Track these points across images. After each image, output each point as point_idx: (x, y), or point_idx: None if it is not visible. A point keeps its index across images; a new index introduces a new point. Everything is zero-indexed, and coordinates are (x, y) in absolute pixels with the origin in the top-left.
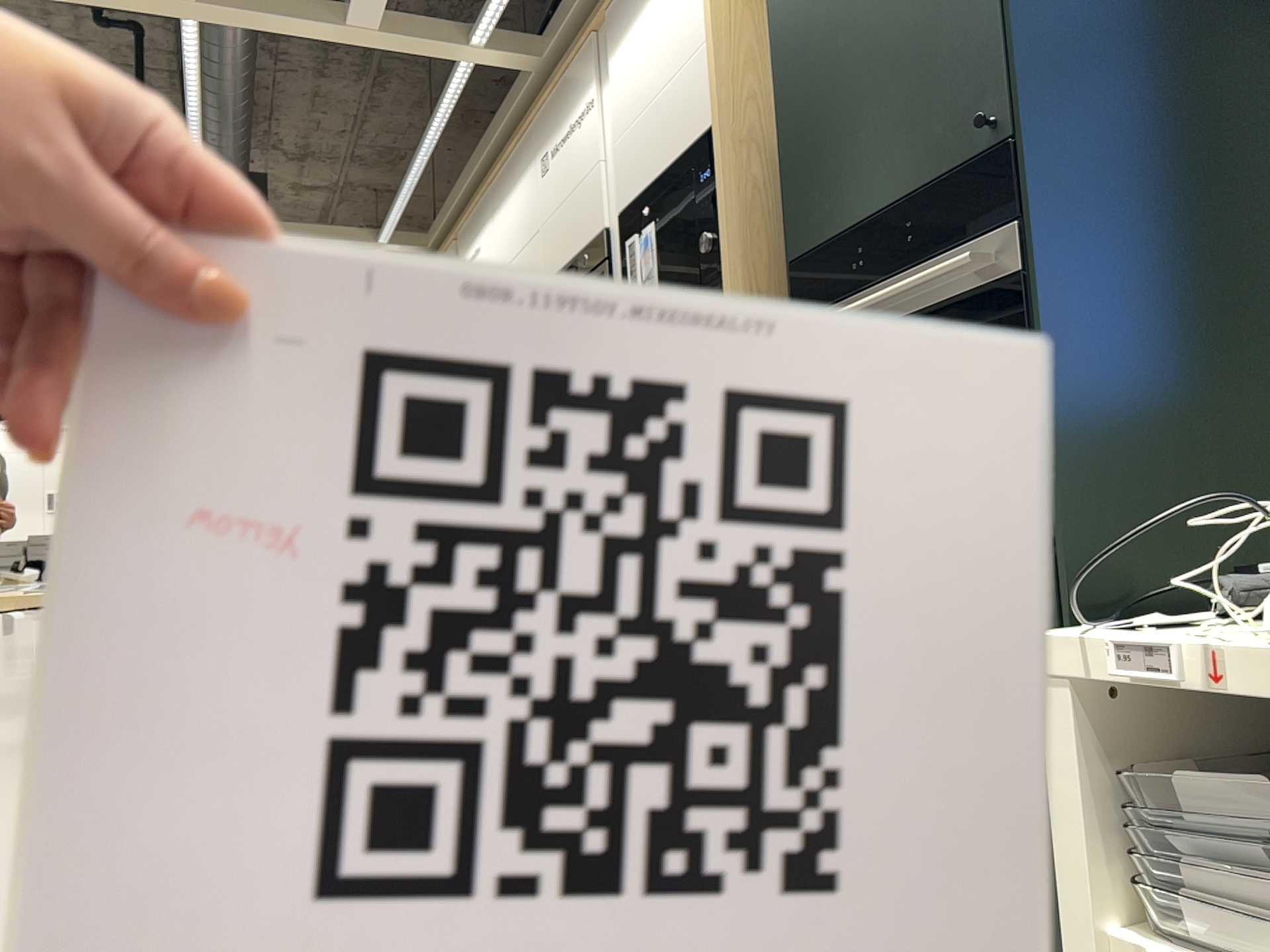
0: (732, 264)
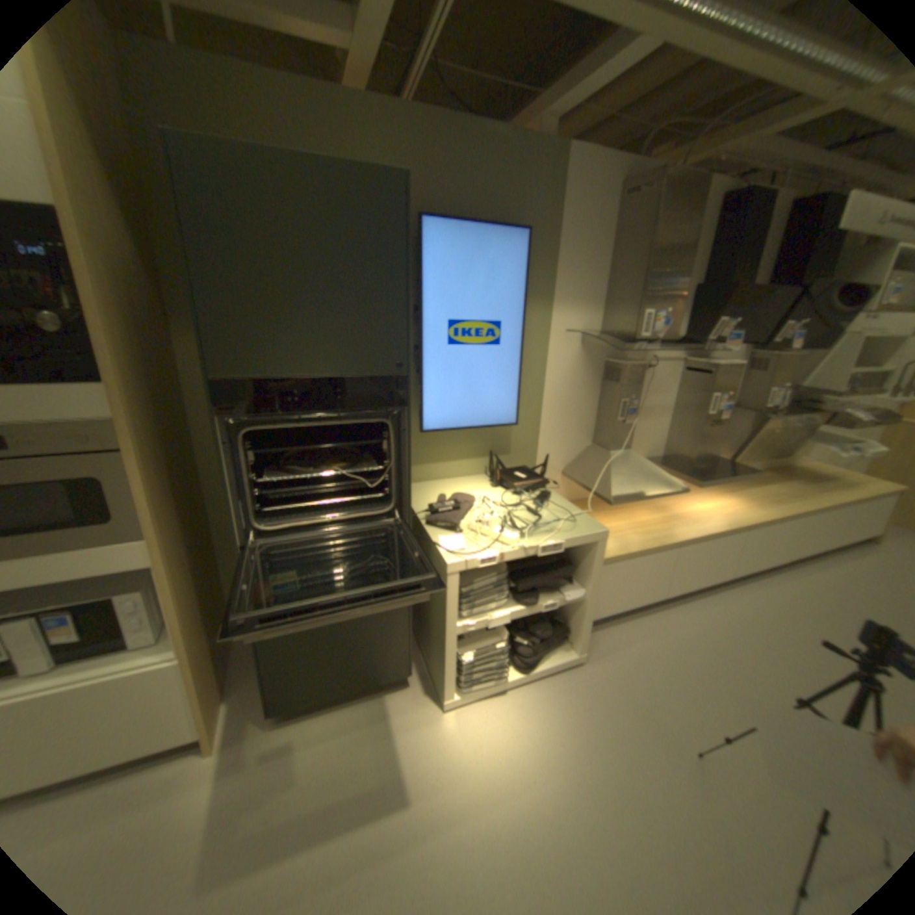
0: (96, 353)
